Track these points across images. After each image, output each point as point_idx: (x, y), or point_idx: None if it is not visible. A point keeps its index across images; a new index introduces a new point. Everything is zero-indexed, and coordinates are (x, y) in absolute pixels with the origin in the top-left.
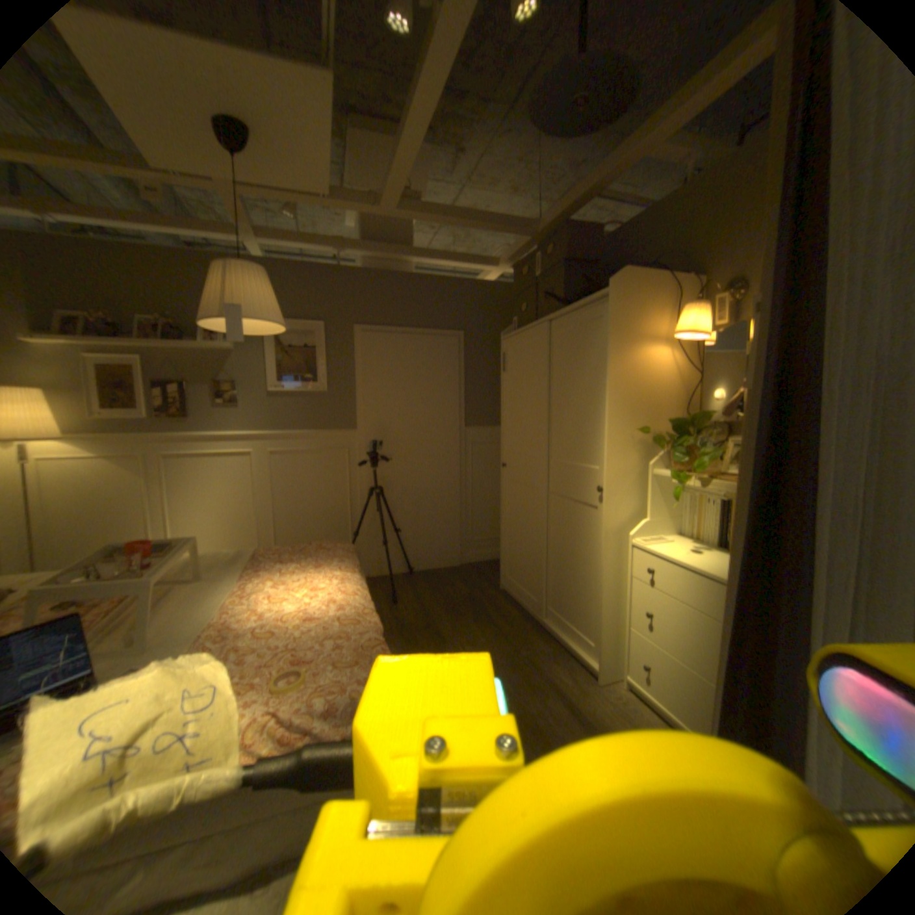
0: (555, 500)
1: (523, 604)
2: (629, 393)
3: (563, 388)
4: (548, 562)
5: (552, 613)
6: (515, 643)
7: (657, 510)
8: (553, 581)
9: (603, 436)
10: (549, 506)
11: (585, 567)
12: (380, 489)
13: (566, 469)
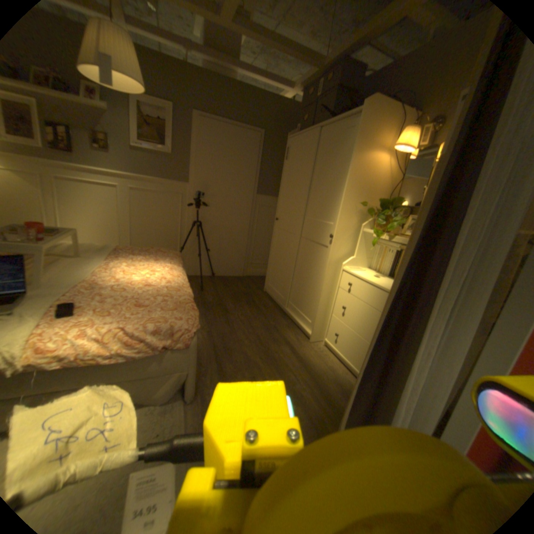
0: (304, 241)
1: (275, 299)
2: (360, 179)
3: (321, 172)
4: (293, 276)
5: (291, 304)
6: (268, 317)
7: (360, 252)
8: (294, 287)
9: (339, 203)
10: (299, 245)
11: (314, 280)
12: (200, 223)
13: (314, 223)
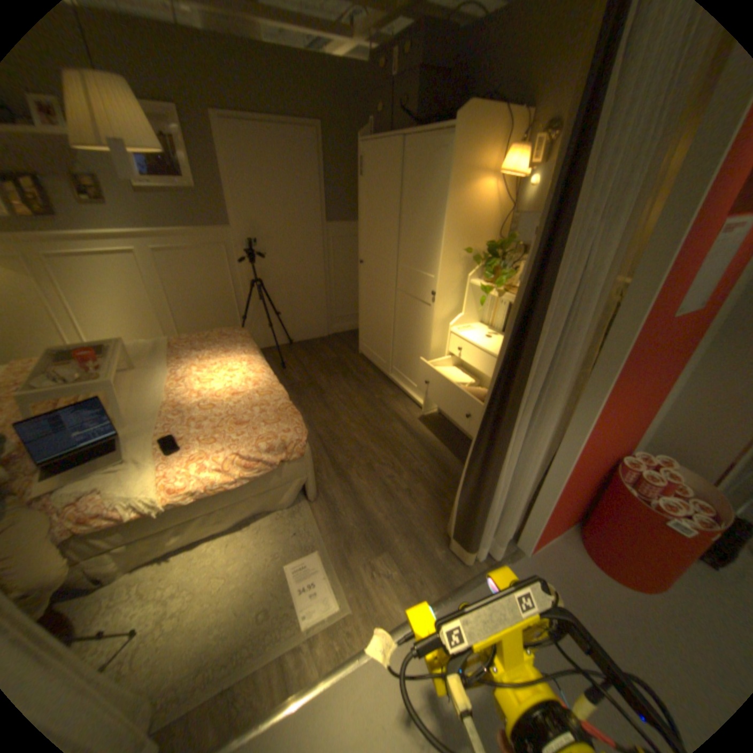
0: (401, 295)
1: (375, 364)
2: (461, 220)
3: (411, 205)
4: (393, 338)
5: (395, 370)
6: (371, 390)
7: (468, 308)
8: (397, 351)
9: (439, 253)
10: (396, 300)
11: (419, 344)
12: (259, 280)
13: (410, 274)
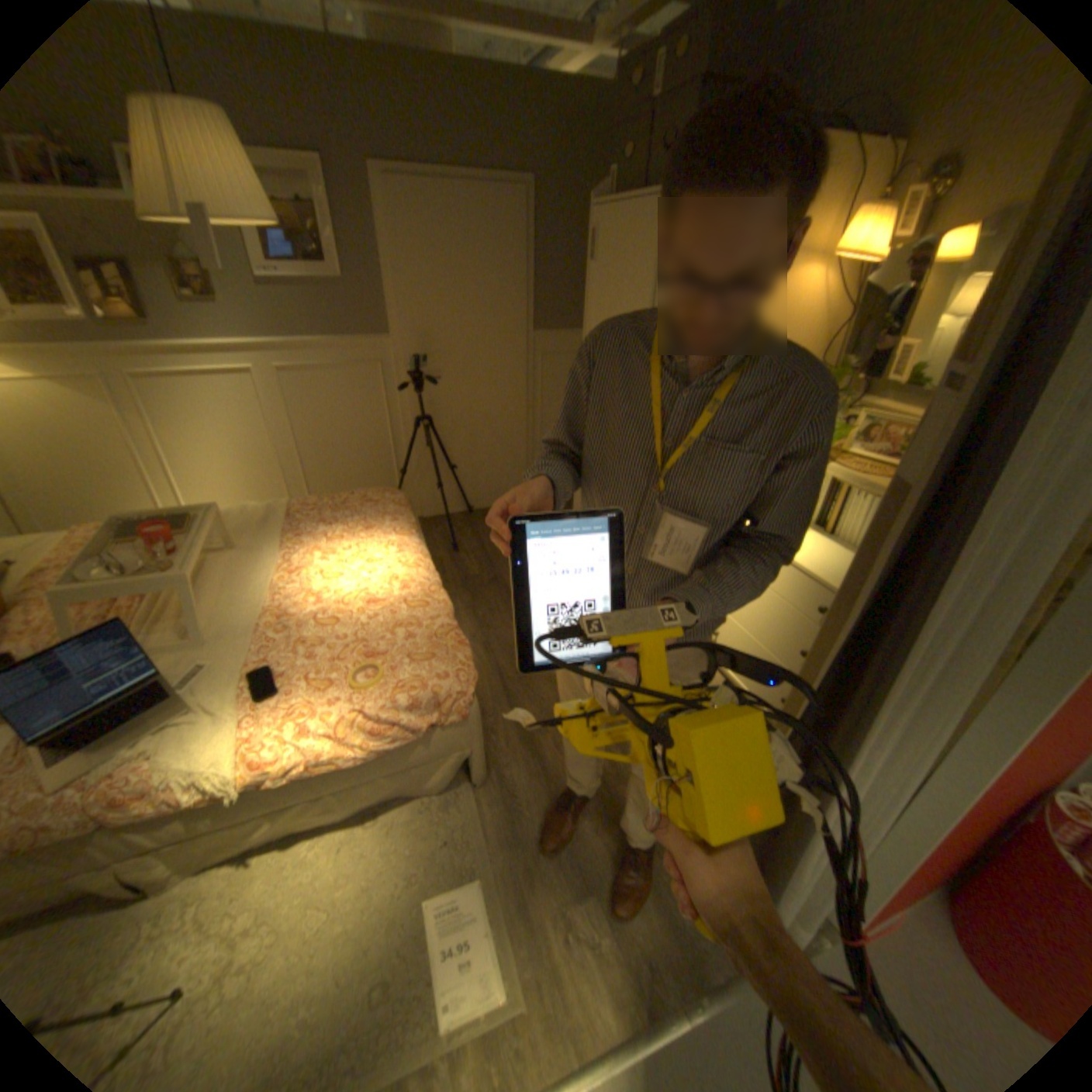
0: None
1: None
2: None
3: None
4: None
5: None
6: None
7: None
8: None
9: None
10: None
11: None
12: (427, 416)
13: None
